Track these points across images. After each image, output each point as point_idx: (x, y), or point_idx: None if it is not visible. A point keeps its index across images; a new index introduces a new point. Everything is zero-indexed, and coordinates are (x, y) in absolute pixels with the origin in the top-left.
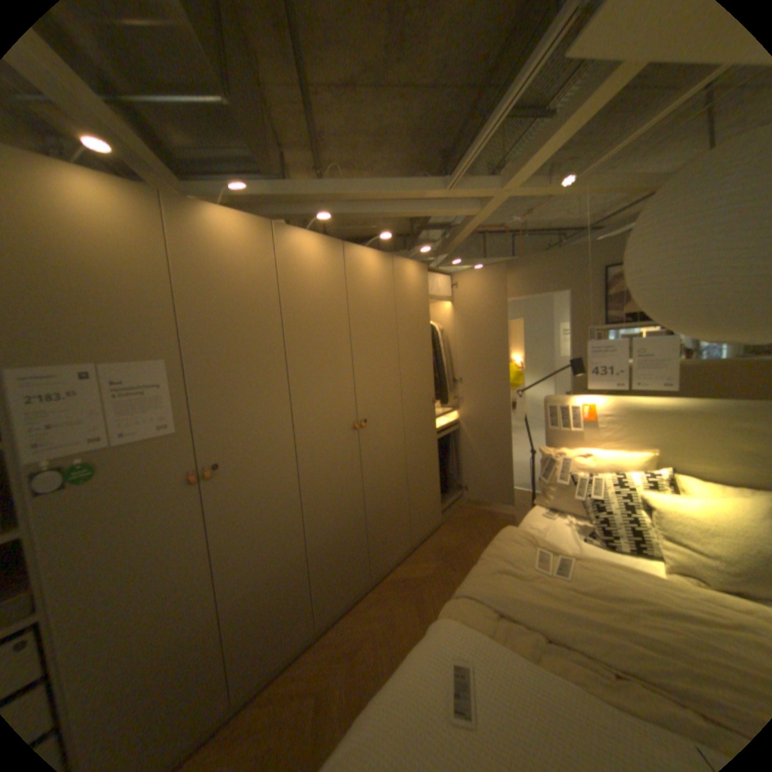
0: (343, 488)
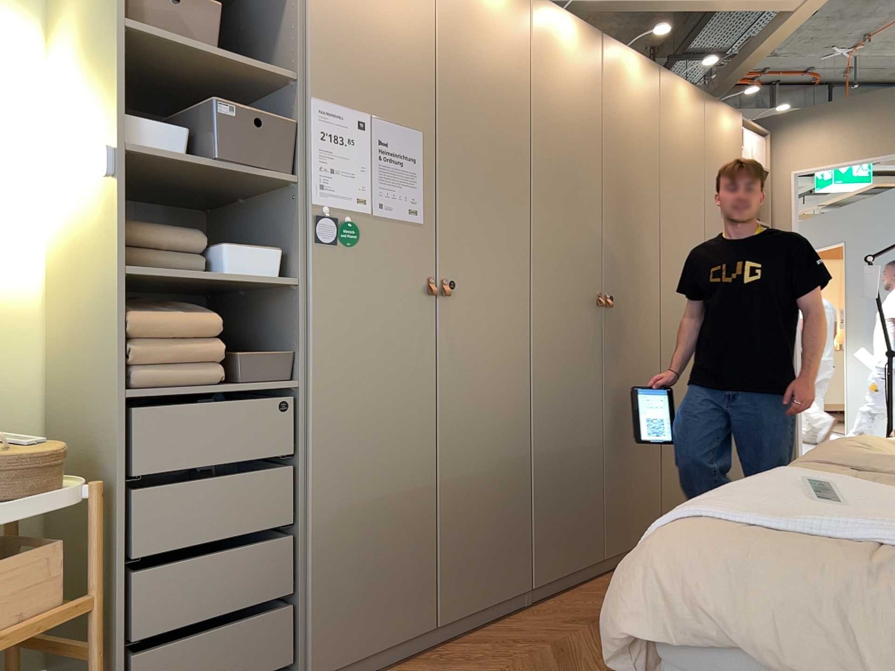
0: (573, 386)
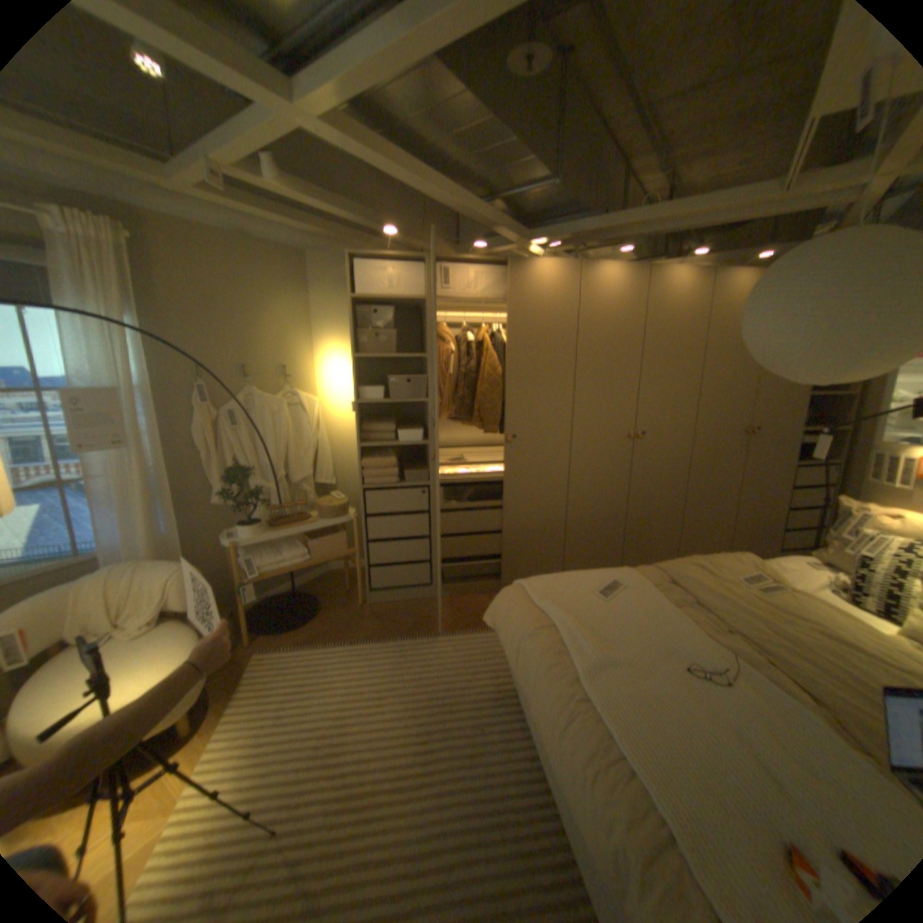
0: (607, 484)
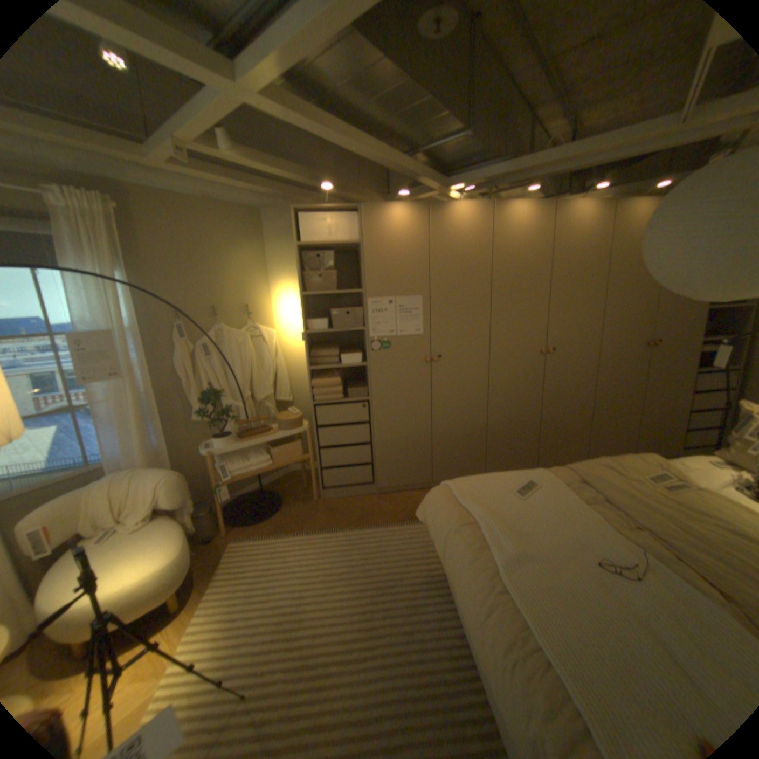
0: (523, 394)
